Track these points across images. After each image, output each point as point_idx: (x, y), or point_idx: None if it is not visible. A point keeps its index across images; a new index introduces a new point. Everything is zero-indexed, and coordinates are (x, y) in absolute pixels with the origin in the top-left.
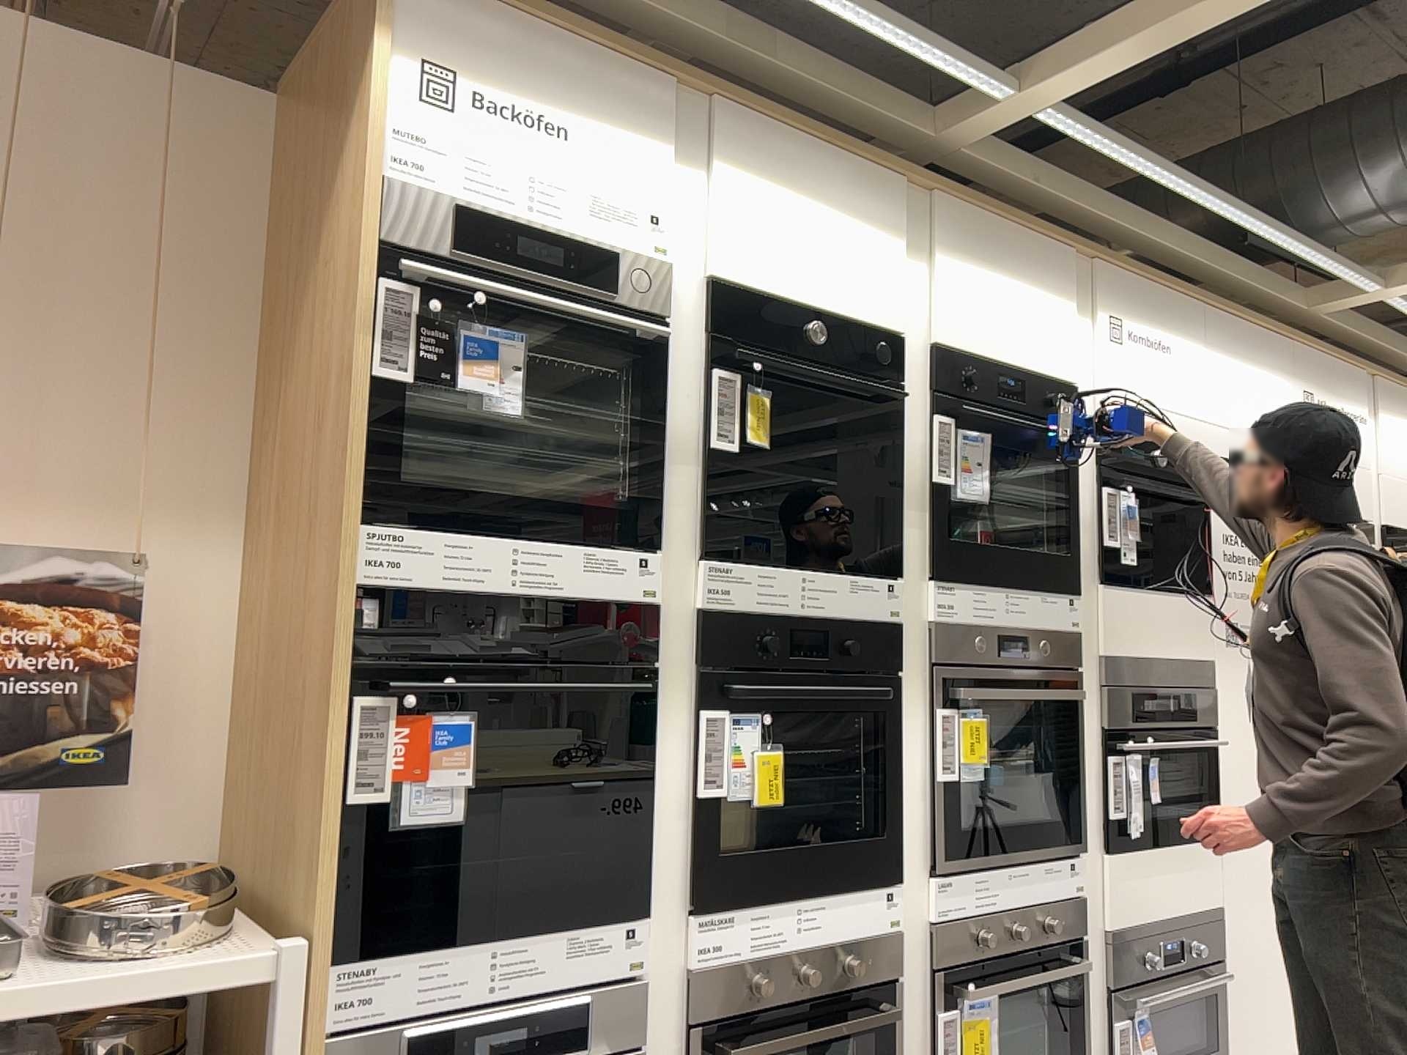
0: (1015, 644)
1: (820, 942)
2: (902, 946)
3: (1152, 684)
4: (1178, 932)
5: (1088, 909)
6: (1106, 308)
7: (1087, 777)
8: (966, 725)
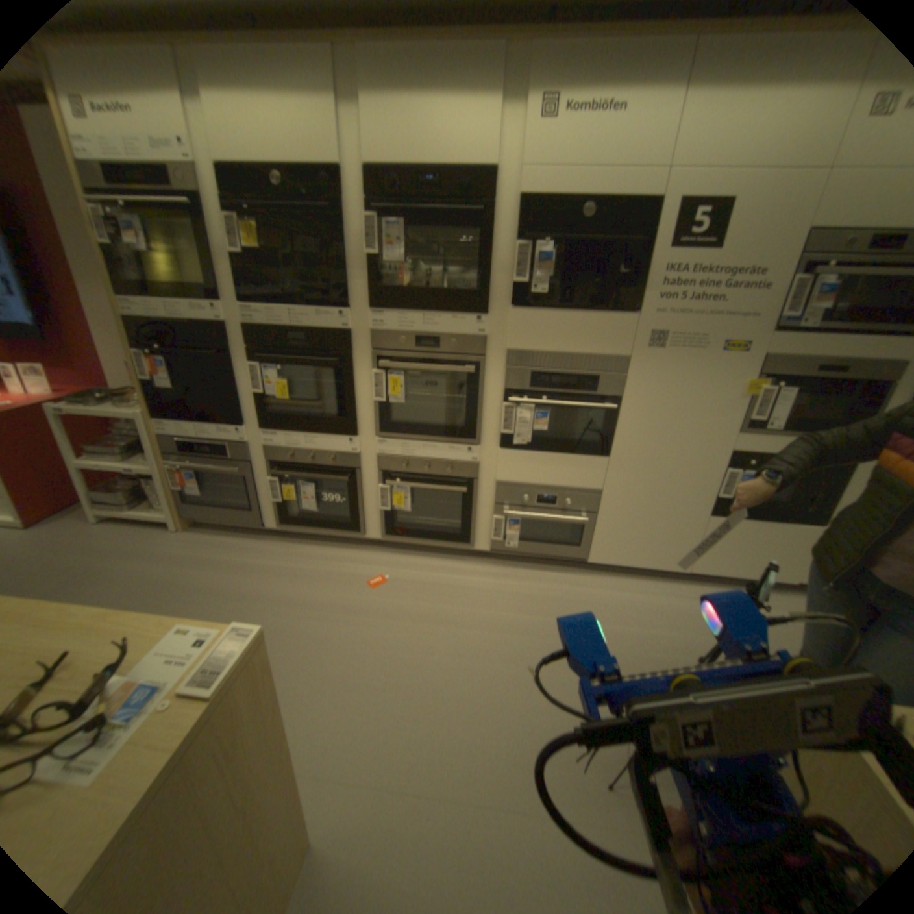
0: (431, 342)
1: (316, 450)
2: (363, 460)
3: (555, 369)
4: (553, 494)
5: (484, 470)
6: (540, 86)
7: (489, 412)
8: (390, 380)
